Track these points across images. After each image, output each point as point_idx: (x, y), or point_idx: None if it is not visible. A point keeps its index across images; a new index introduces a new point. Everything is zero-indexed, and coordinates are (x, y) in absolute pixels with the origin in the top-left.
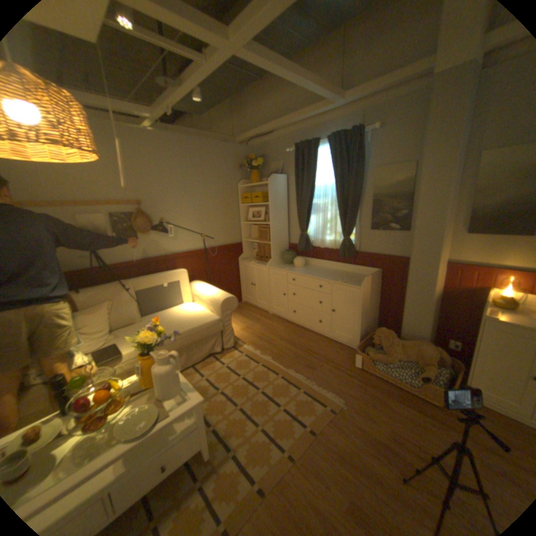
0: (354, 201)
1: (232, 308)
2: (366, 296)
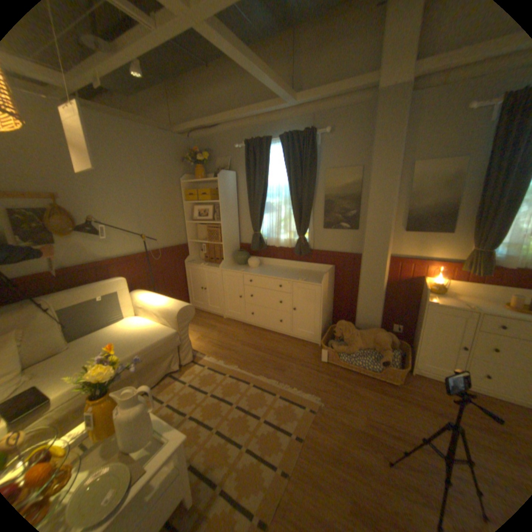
0: (308, 202)
1: (189, 318)
2: (325, 292)
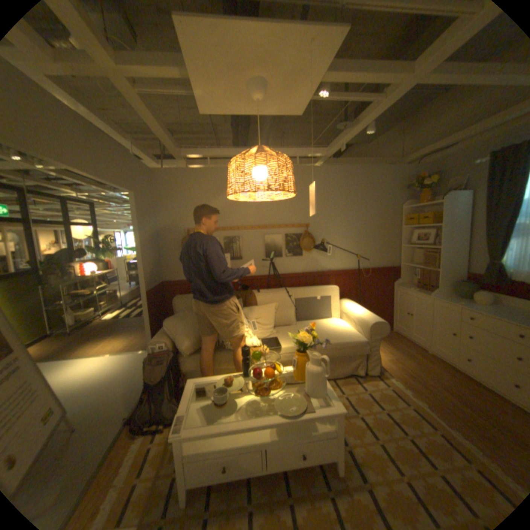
0: None
1: (382, 333)
2: None
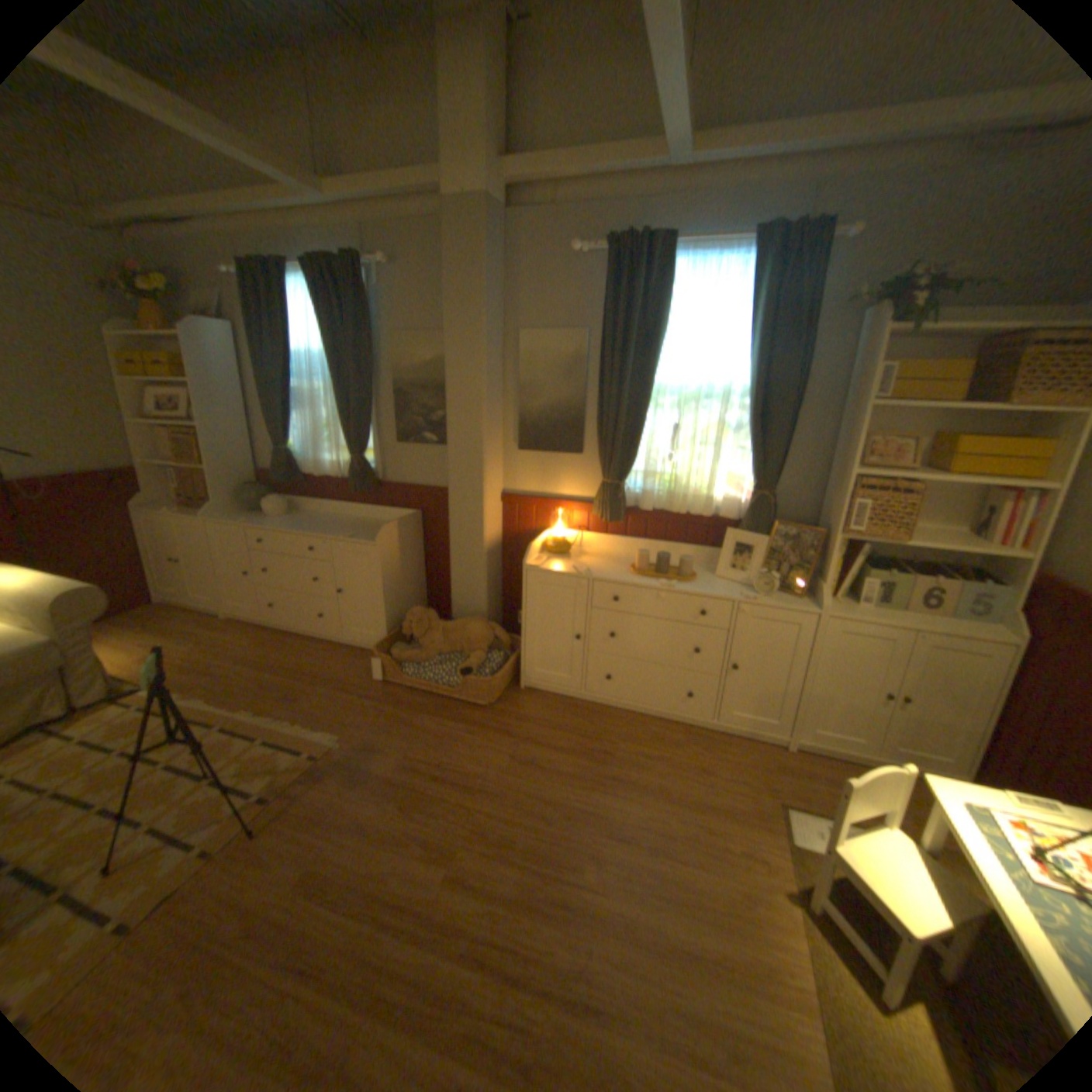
0: (359, 392)
1: (87, 615)
2: (390, 558)
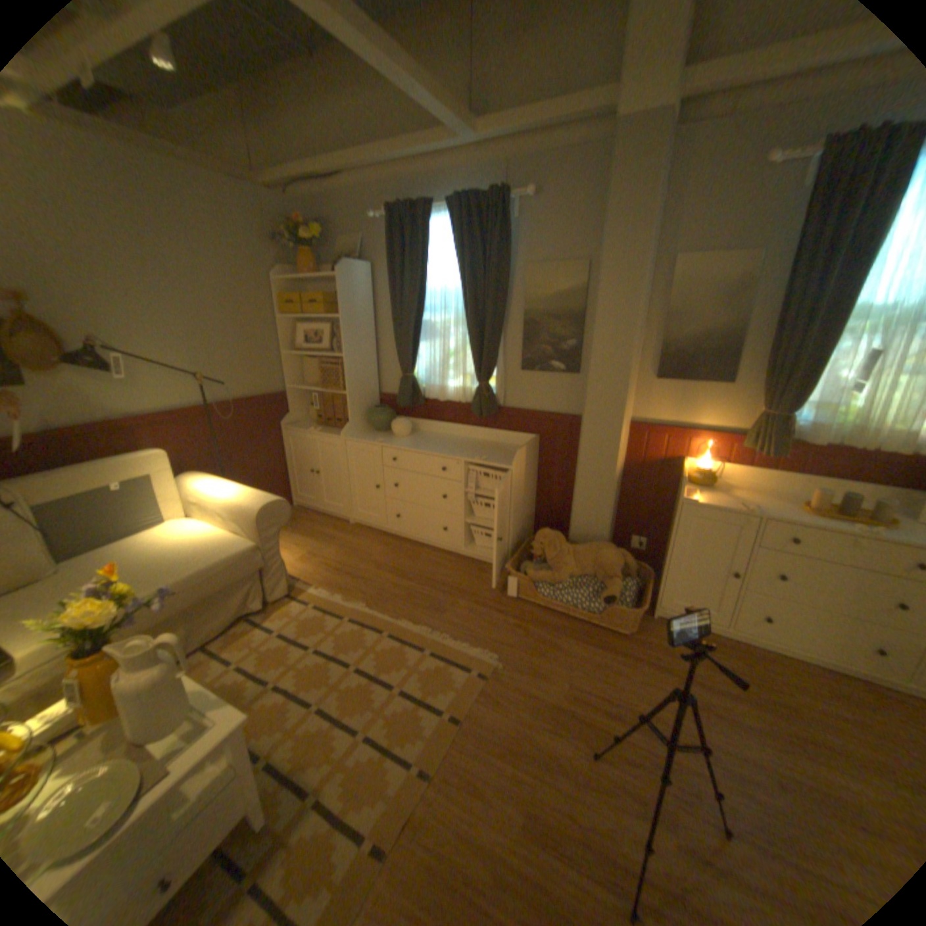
0: (495, 322)
1: (279, 521)
2: (519, 480)
